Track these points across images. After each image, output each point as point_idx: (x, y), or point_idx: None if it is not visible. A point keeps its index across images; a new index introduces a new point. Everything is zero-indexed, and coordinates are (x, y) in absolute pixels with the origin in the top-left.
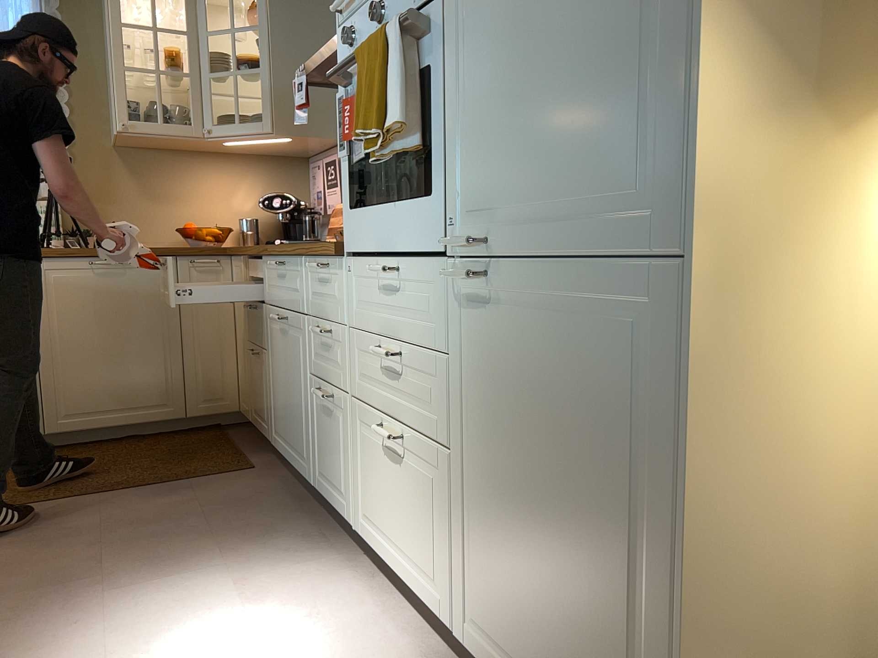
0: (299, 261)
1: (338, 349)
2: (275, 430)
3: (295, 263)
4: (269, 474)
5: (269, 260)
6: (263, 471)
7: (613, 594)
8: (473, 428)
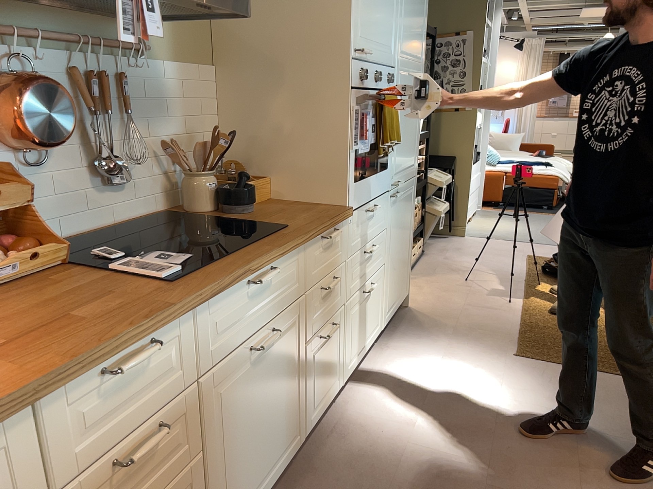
0: (301, 248)
1: (337, 284)
2: None
3: (291, 255)
4: None
5: (228, 293)
6: None
7: (406, 252)
8: (390, 246)
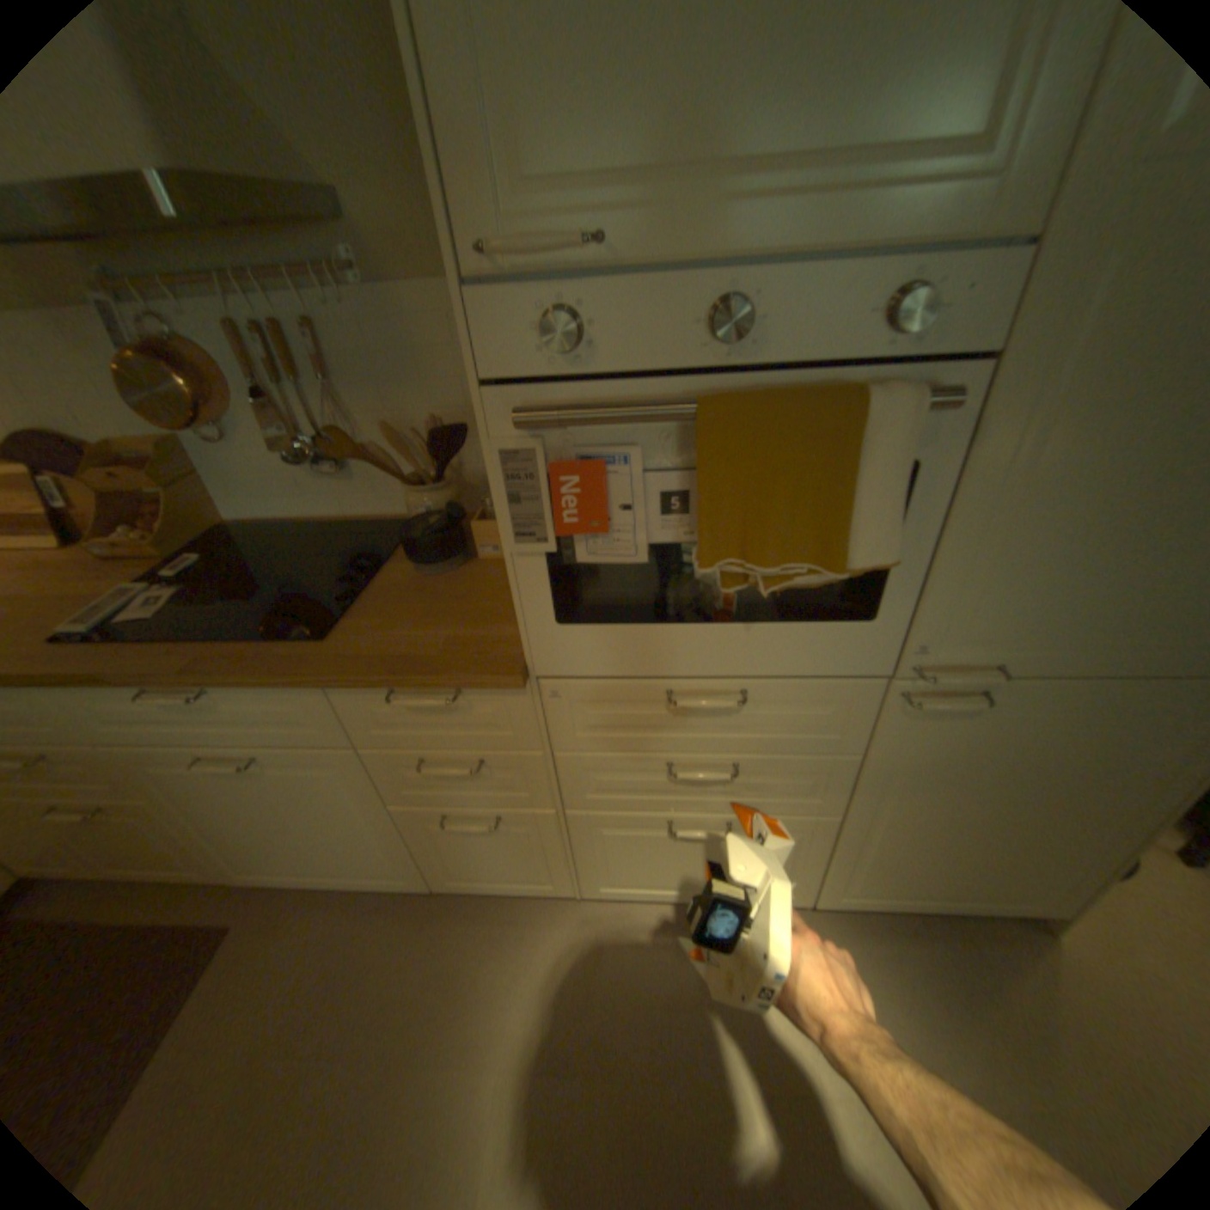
0: (301, 689)
1: (507, 773)
2: (243, 872)
3: (272, 690)
4: (266, 916)
5: (101, 689)
6: (248, 919)
7: (1069, 844)
8: (892, 796)
